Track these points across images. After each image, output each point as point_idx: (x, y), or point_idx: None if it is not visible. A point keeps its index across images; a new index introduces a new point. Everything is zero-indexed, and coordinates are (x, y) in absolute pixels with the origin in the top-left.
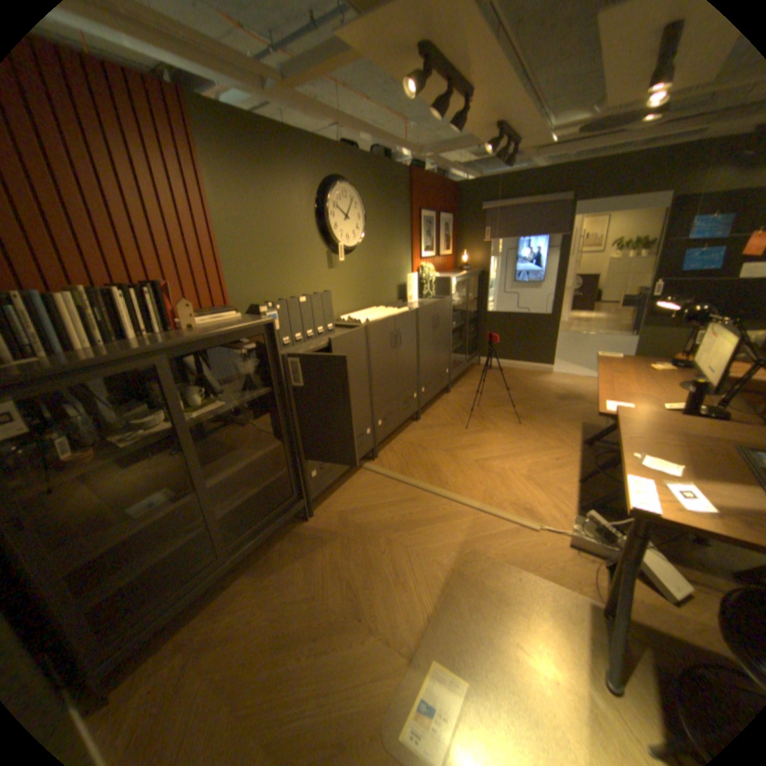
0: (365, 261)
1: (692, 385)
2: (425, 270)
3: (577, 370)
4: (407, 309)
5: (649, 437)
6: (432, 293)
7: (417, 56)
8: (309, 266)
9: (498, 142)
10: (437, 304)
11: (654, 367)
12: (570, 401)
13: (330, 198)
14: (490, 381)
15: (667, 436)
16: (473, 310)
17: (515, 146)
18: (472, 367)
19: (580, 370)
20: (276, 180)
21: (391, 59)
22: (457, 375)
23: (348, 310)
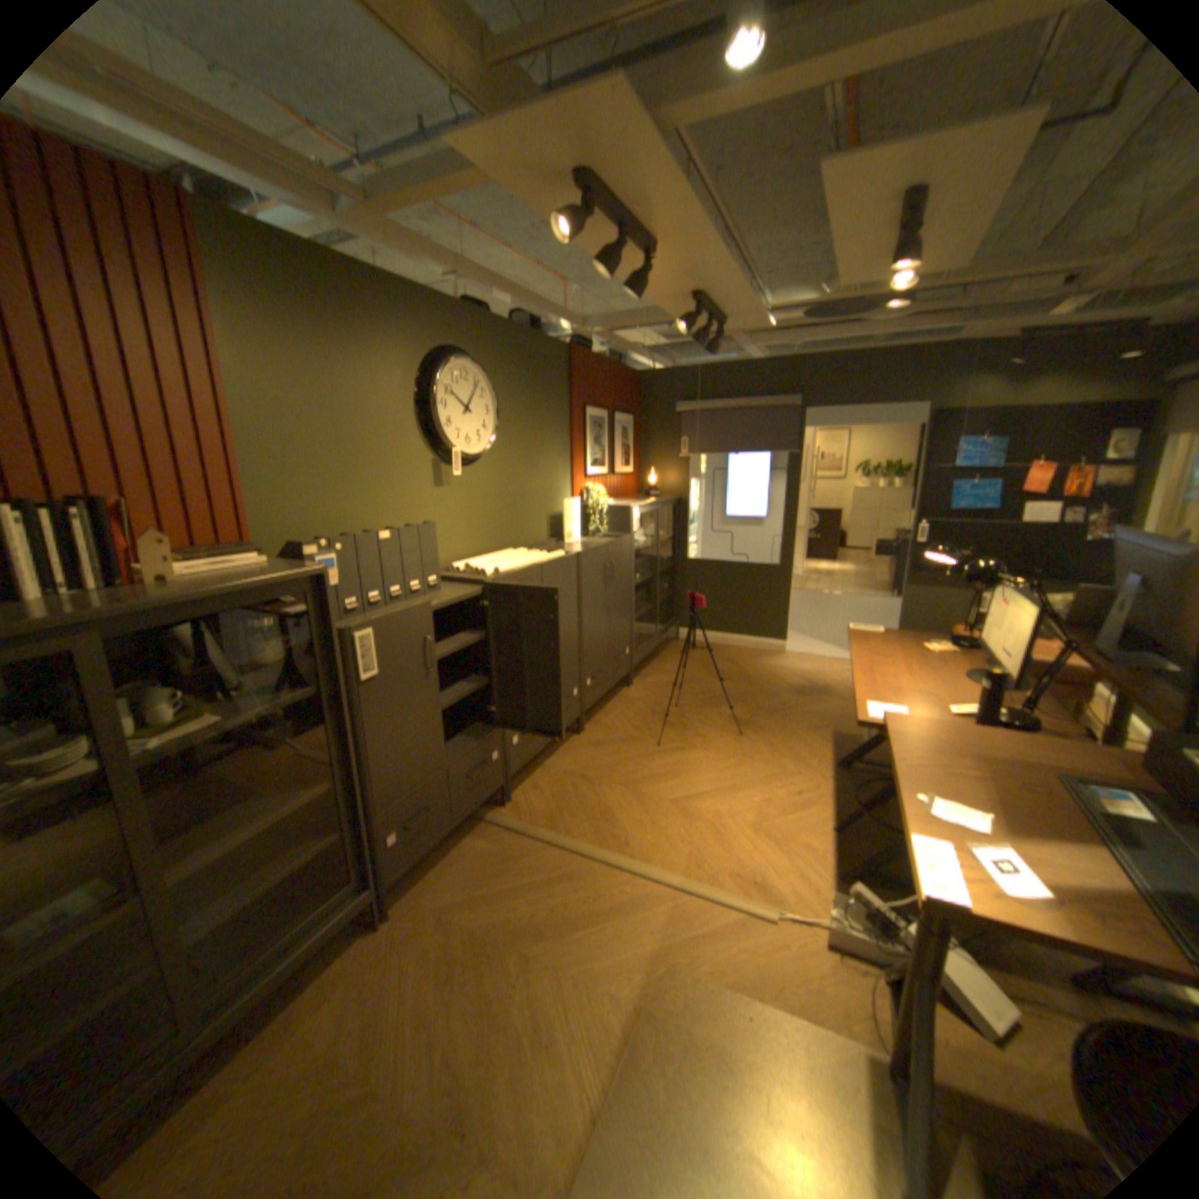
0: (497, 478)
1: (985, 678)
2: (592, 495)
3: (820, 648)
4: (563, 554)
5: (936, 764)
6: (602, 529)
7: (572, 186)
8: (402, 482)
9: (695, 320)
10: (610, 546)
11: (929, 647)
12: (814, 697)
13: (440, 380)
14: (694, 665)
15: (961, 763)
16: (667, 556)
17: (720, 328)
18: (667, 643)
19: (825, 649)
20: (349, 345)
21: (535, 187)
22: (643, 656)
23: (467, 553)
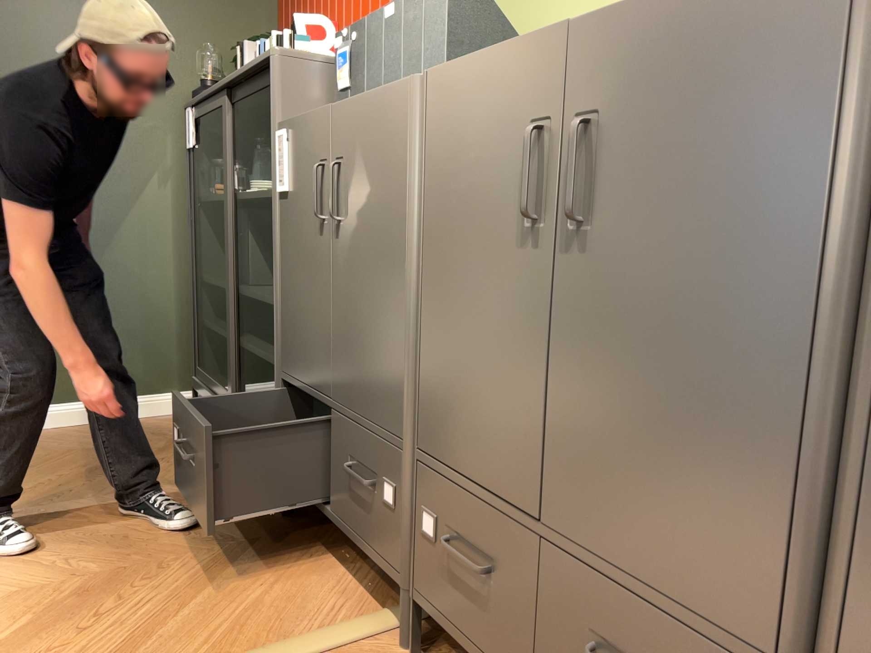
0: None
1: None
2: None
3: None
4: None
5: None
6: None
7: None
8: None
9: None
10: None
11: None
12: None
13: None
14: None
15: None
16: None
17: None
18: None
19: None
20: None
21: None
22: None
23: None
